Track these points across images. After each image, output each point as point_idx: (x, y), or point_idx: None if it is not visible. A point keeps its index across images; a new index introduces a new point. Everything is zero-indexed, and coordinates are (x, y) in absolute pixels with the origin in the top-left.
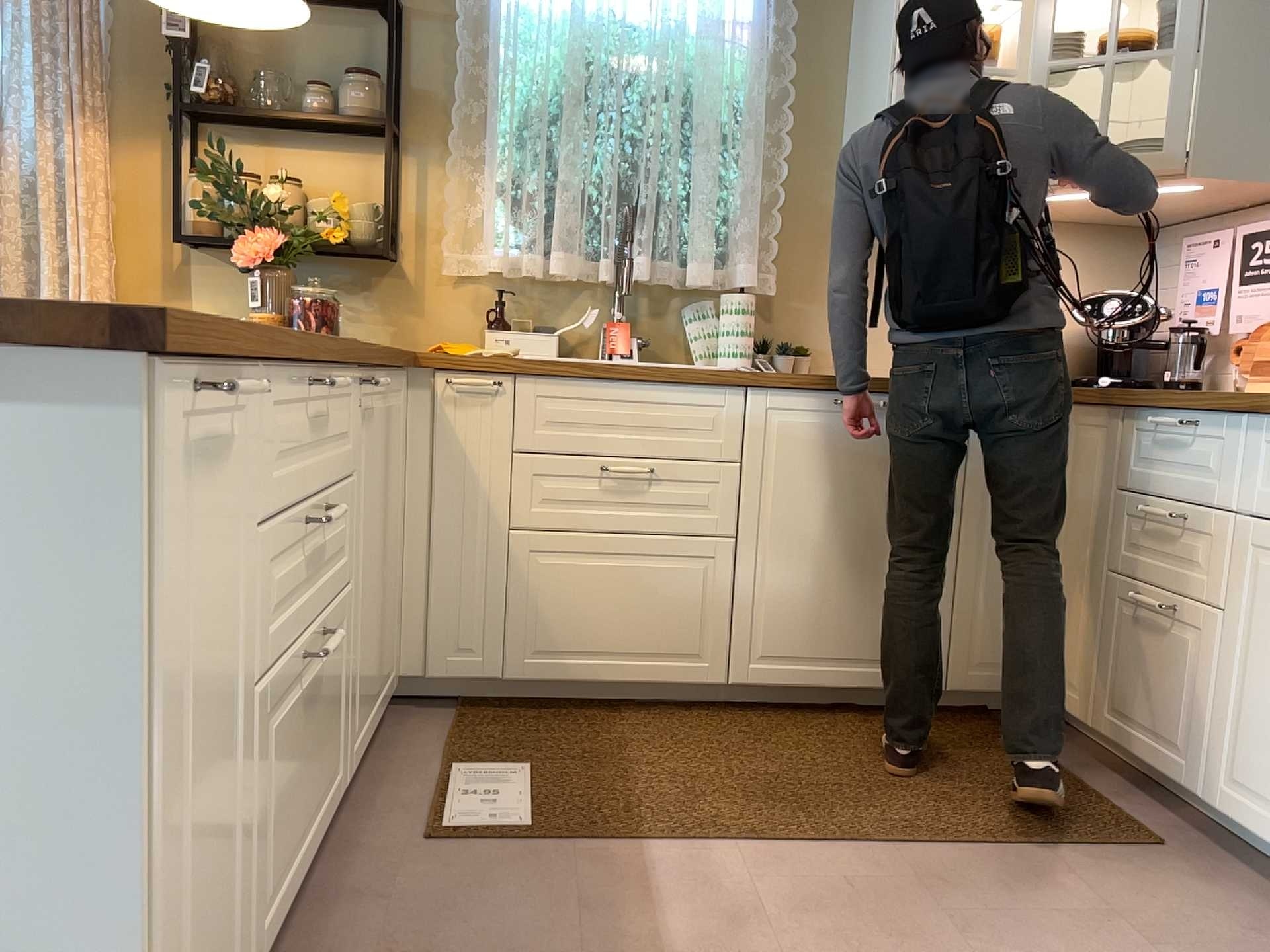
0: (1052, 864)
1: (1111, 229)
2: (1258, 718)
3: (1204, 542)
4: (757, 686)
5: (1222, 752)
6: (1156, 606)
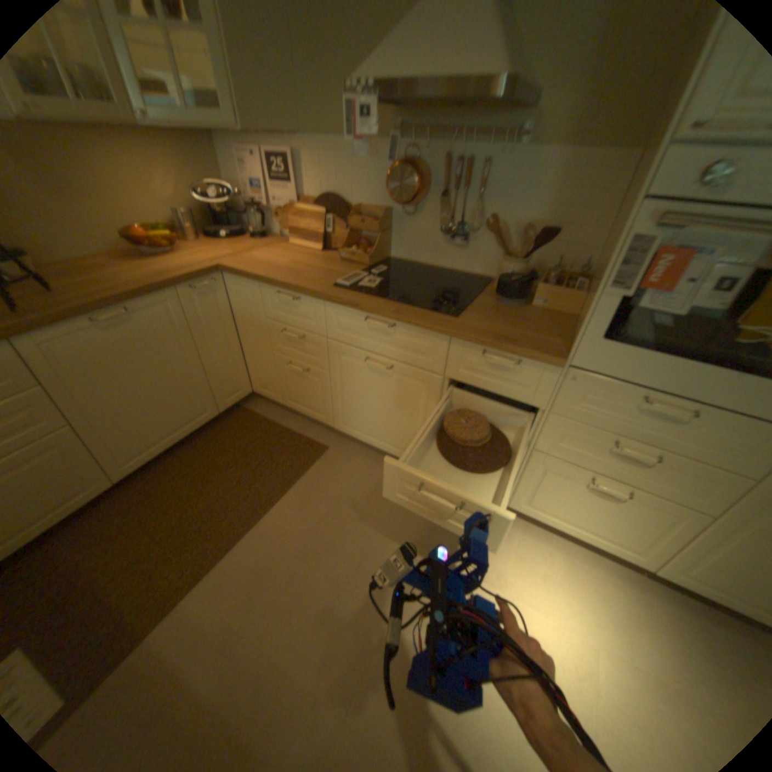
0: (305, 485)
1: (186, 129)
2: (349, 405)
3: (313, 345)
4: (130, 472)
5: (337, 413)
6: (300, 369)
